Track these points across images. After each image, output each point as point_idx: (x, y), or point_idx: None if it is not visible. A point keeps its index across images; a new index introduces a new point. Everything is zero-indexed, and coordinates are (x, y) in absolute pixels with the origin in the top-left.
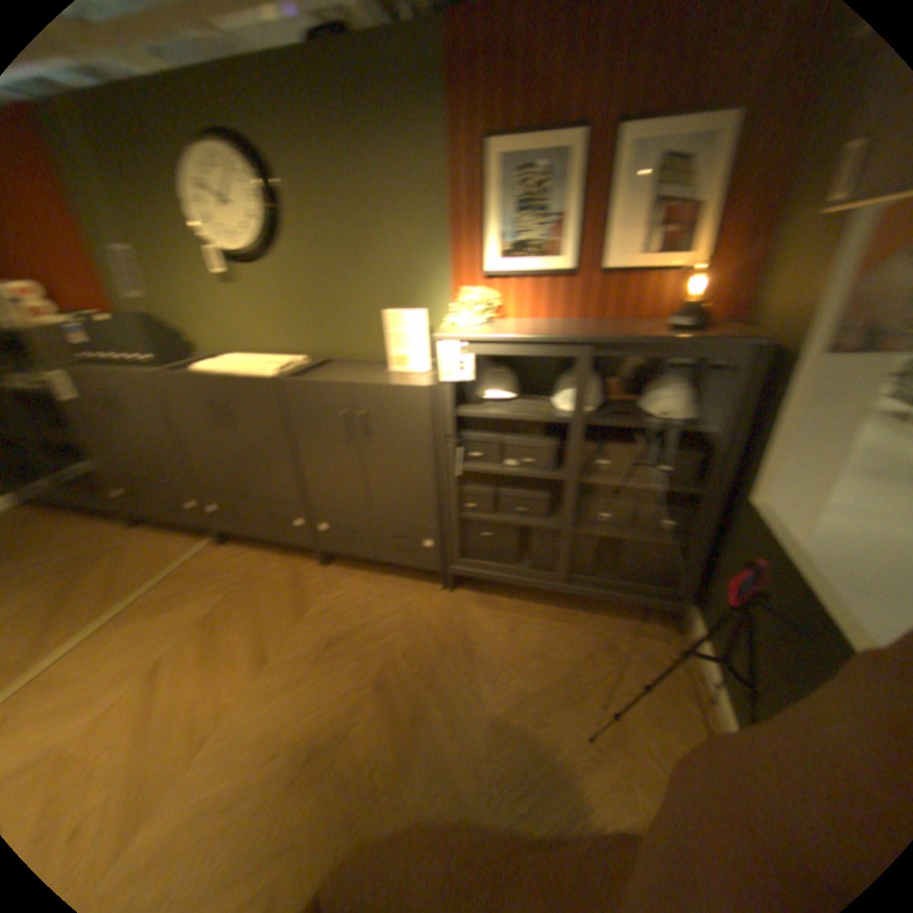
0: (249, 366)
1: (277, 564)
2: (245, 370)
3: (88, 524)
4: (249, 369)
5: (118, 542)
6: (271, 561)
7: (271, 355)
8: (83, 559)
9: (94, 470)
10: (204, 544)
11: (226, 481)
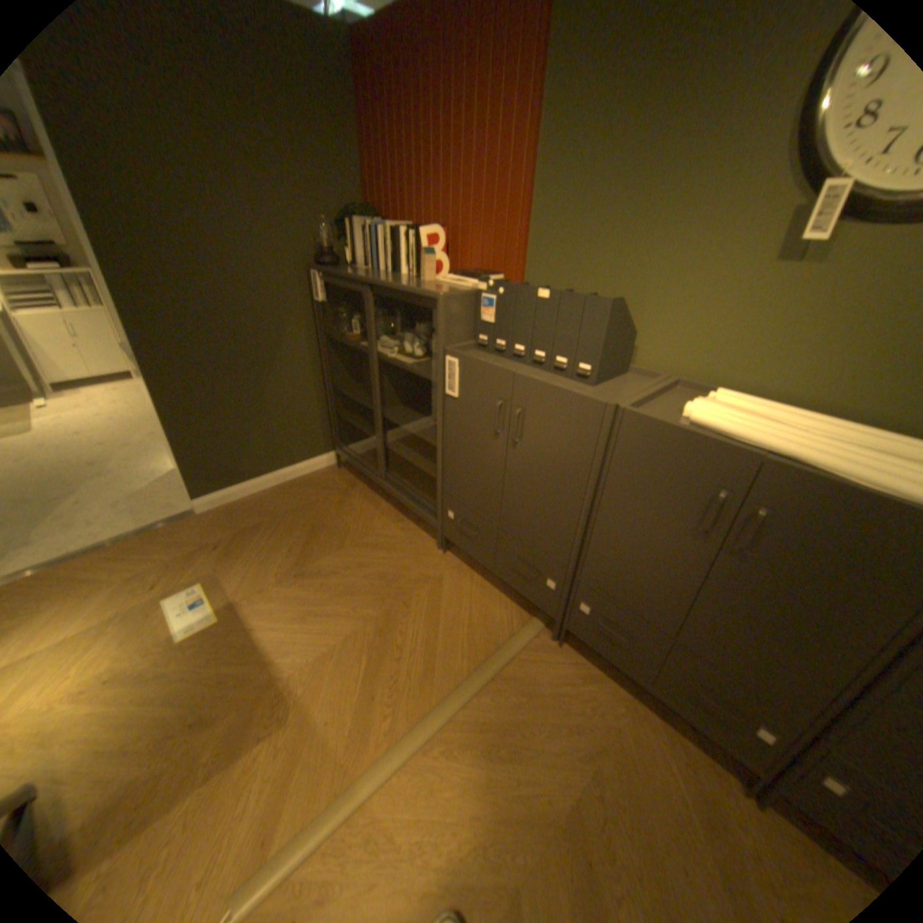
0: (836, 444)
1: (663, 738)
2: (848, 459)
3: (404, 519)
4: (851, 457)
5: (436, 564)
6: (652, 726)
7: (815, 407)
8: (403, 577)
9: (444, 480)
10: (541, 626)
11: (655, 602)
